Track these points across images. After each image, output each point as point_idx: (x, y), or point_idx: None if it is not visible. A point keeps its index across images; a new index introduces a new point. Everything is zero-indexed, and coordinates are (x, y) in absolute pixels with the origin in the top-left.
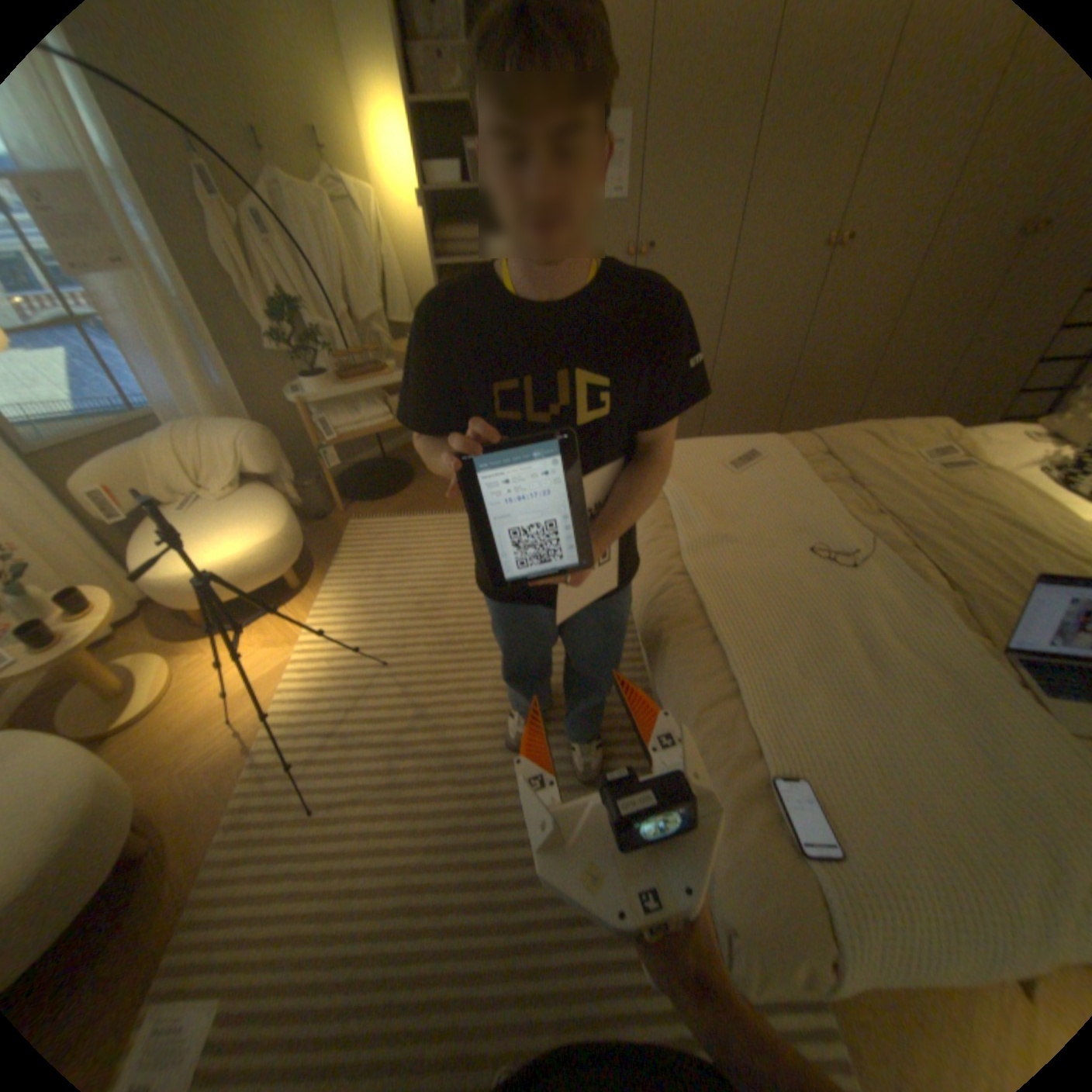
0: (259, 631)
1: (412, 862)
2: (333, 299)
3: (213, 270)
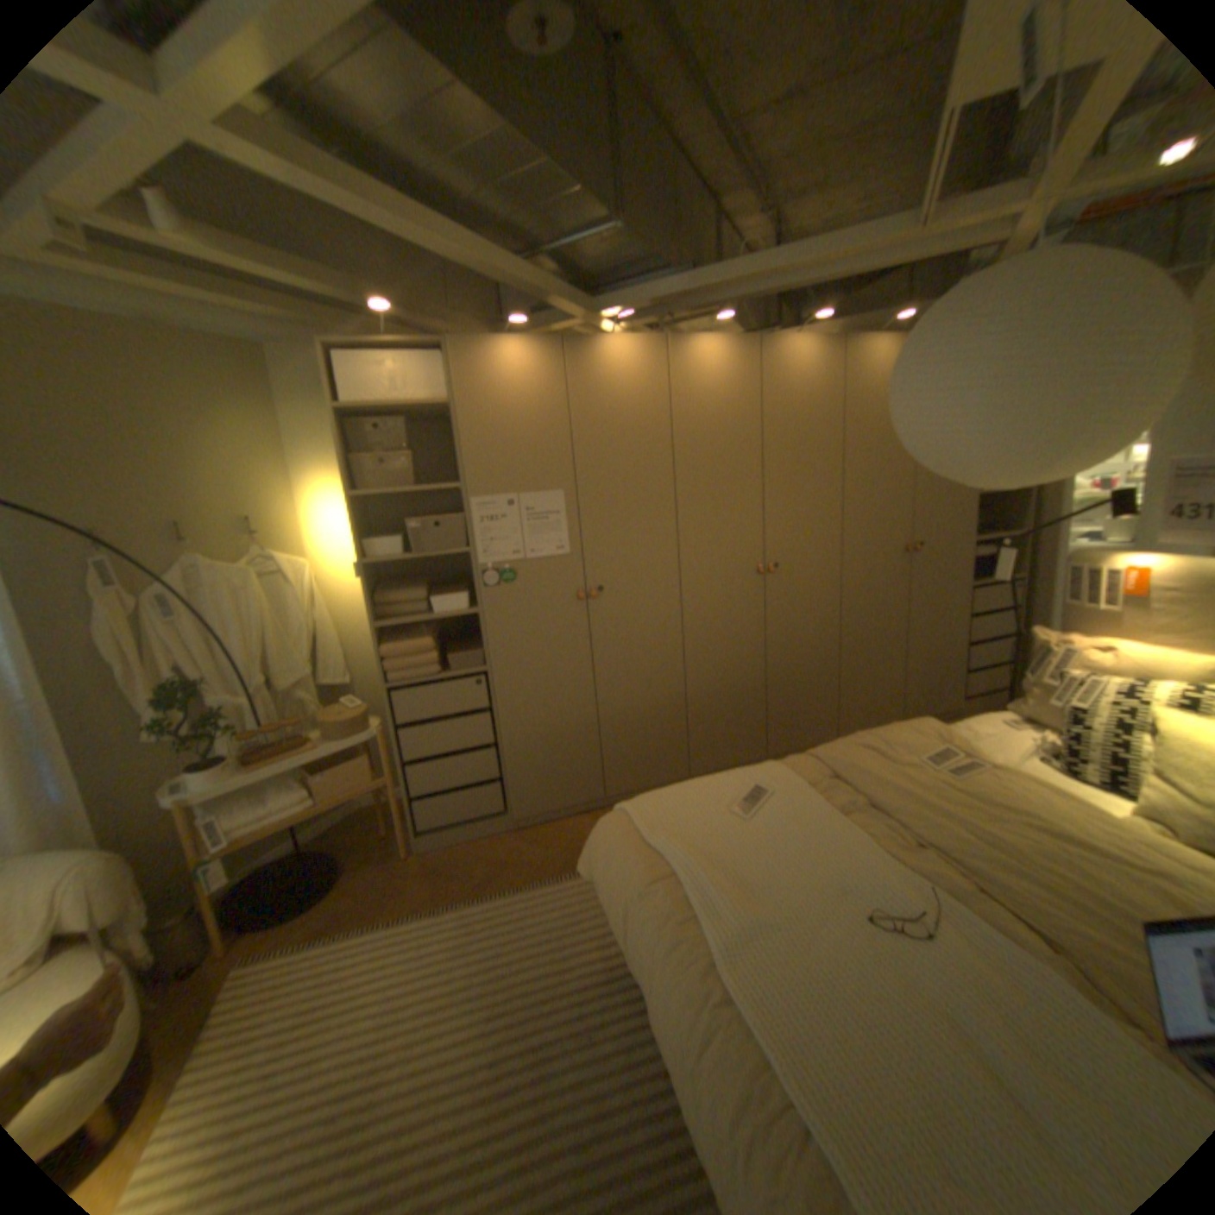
0: None
1: None
2: (246, 671)
3: (88, 661)
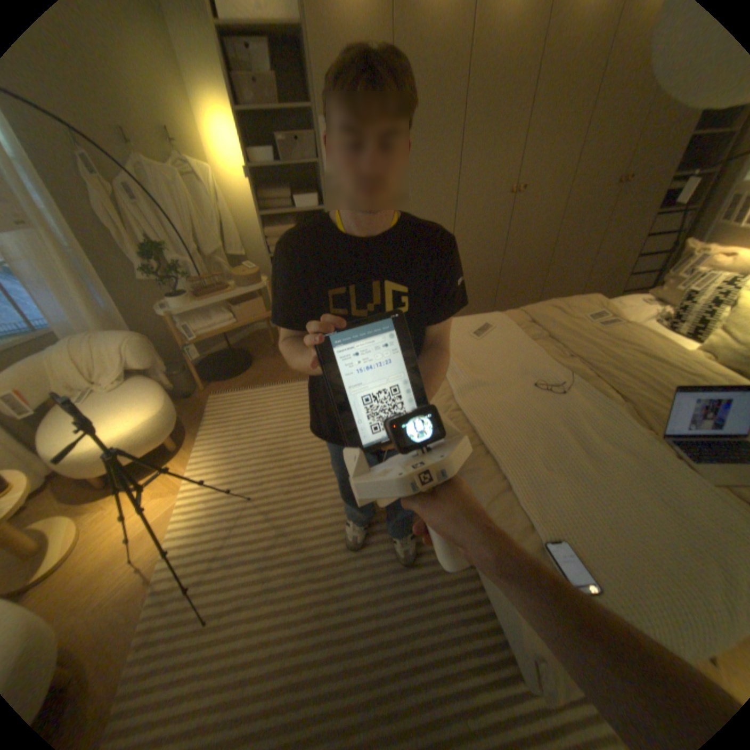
0: (147, 487)
1: (288, 648)
2: (185, 241)
3: (95, 226)
